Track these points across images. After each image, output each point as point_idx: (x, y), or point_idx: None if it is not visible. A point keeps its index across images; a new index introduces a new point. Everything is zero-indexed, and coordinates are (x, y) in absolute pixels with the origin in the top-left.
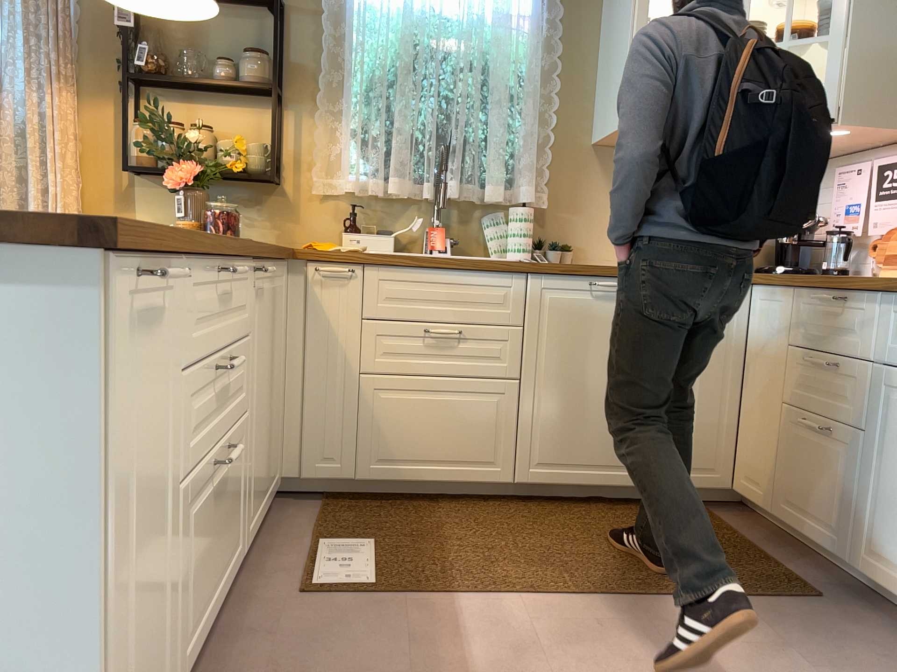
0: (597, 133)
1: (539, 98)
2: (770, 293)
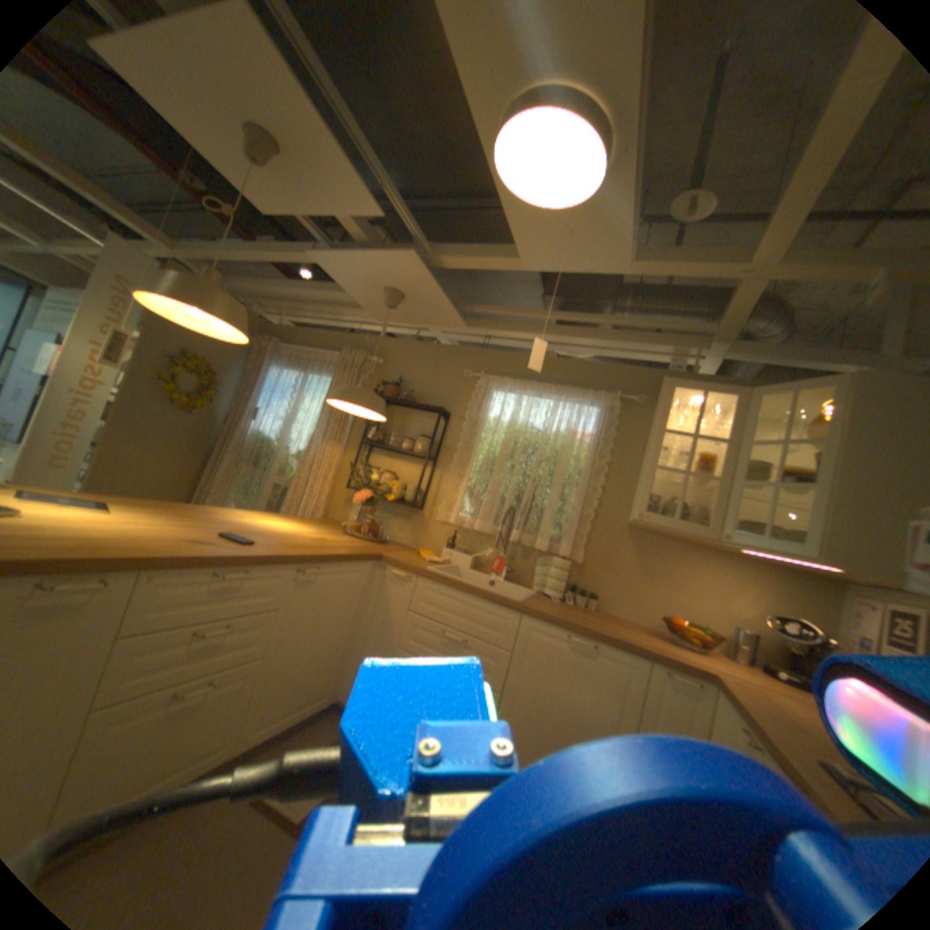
0: (630, 519)
1: (590, 488)
2: (726, 704)
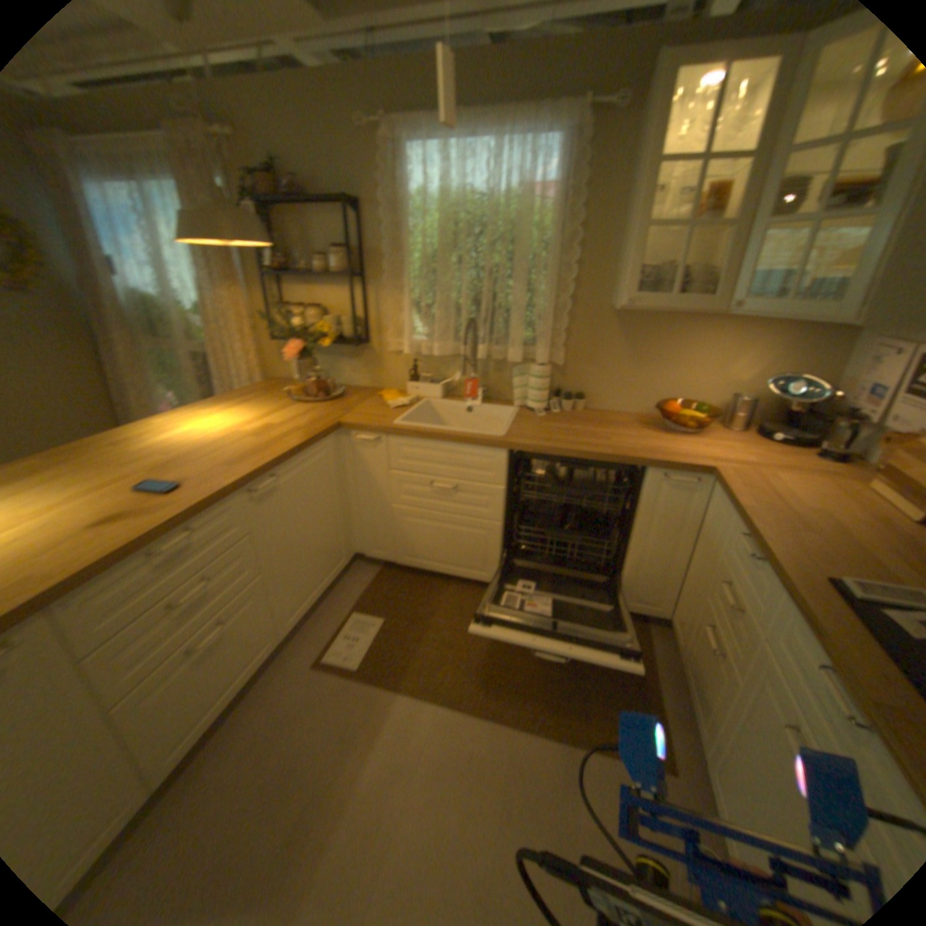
0: (614, 296)
1: (561, 265)
2: (724, 495)
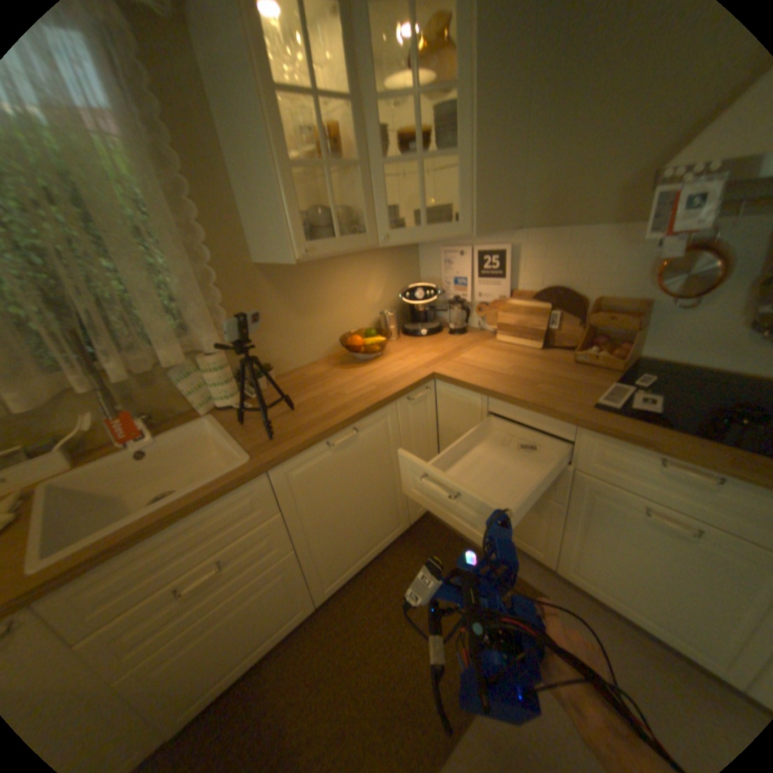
0: (254, 254)
1: (174, 228)
2: (453, 388)
